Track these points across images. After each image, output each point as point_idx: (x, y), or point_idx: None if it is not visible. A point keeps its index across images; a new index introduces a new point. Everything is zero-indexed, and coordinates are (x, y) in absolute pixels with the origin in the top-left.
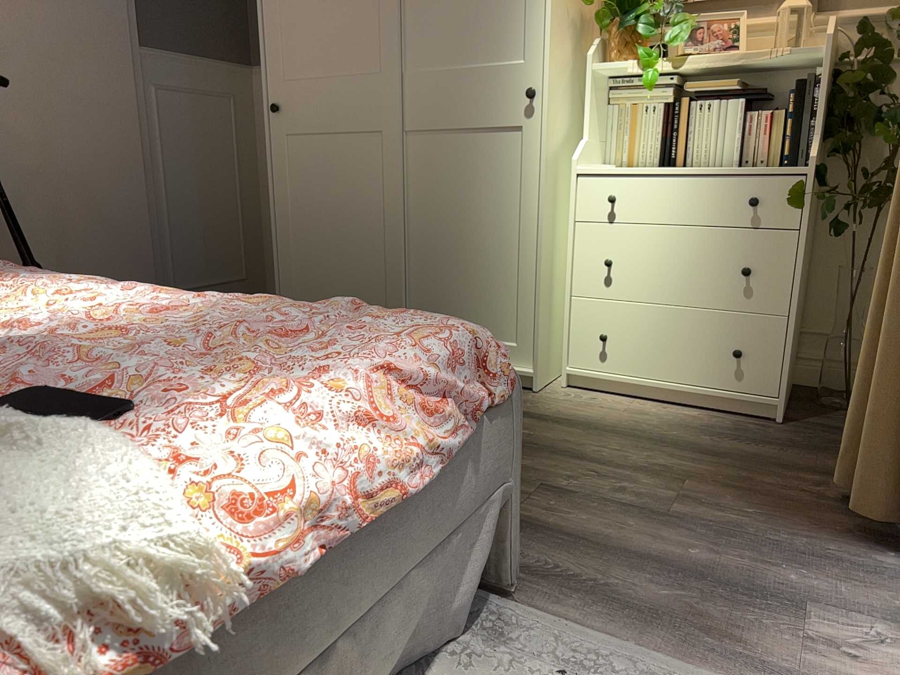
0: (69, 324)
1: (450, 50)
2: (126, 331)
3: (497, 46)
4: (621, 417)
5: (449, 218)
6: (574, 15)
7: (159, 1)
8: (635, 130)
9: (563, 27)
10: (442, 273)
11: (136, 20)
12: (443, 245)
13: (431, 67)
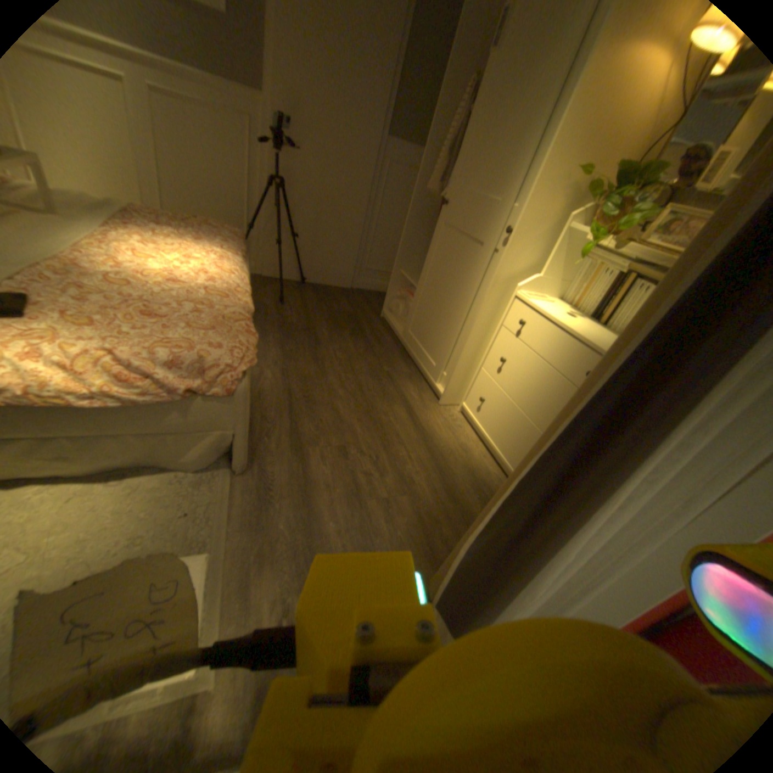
0: (139, 269)
1: (492, 181)
2: (143, 281)
3: (513, 187)
4: (454, 443)
5: (452, 287)
6: (581, 178)
7: (408, 107)
8: (593, 281)
9: (558, 185)
10: (438, 316)
11: (389, 117)
12: (444, 301)
13: (480, 189)
